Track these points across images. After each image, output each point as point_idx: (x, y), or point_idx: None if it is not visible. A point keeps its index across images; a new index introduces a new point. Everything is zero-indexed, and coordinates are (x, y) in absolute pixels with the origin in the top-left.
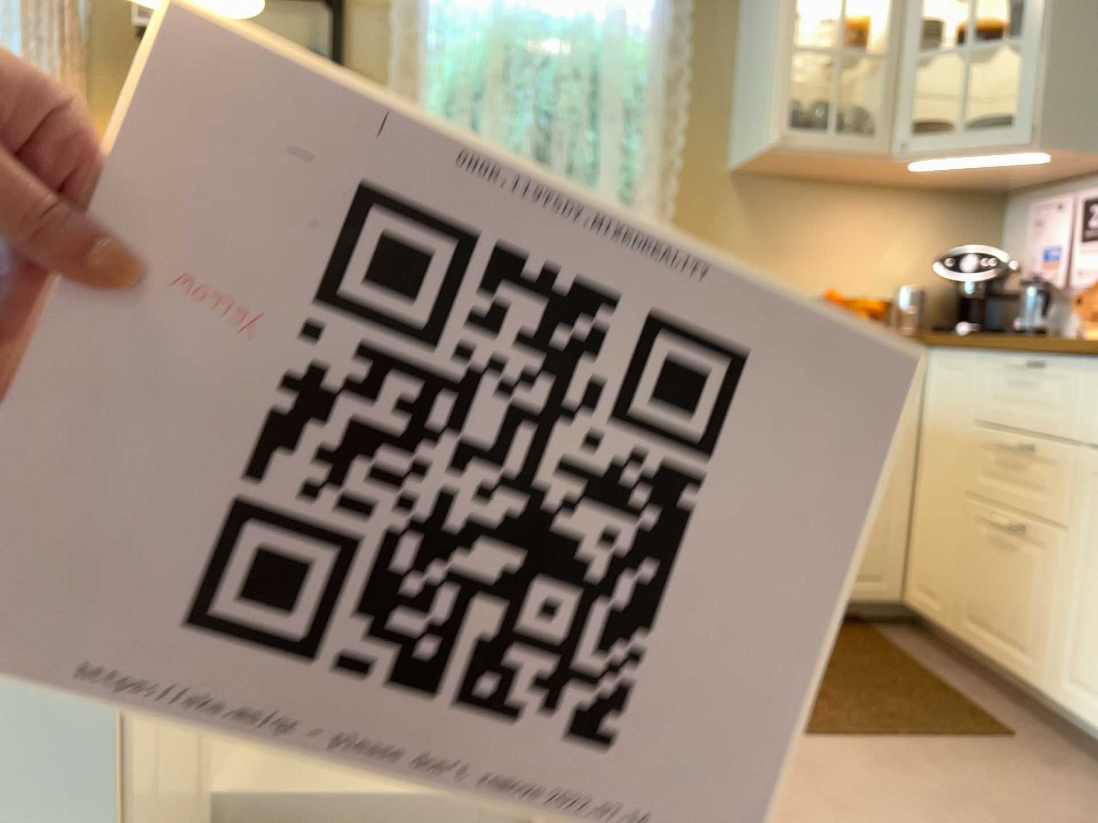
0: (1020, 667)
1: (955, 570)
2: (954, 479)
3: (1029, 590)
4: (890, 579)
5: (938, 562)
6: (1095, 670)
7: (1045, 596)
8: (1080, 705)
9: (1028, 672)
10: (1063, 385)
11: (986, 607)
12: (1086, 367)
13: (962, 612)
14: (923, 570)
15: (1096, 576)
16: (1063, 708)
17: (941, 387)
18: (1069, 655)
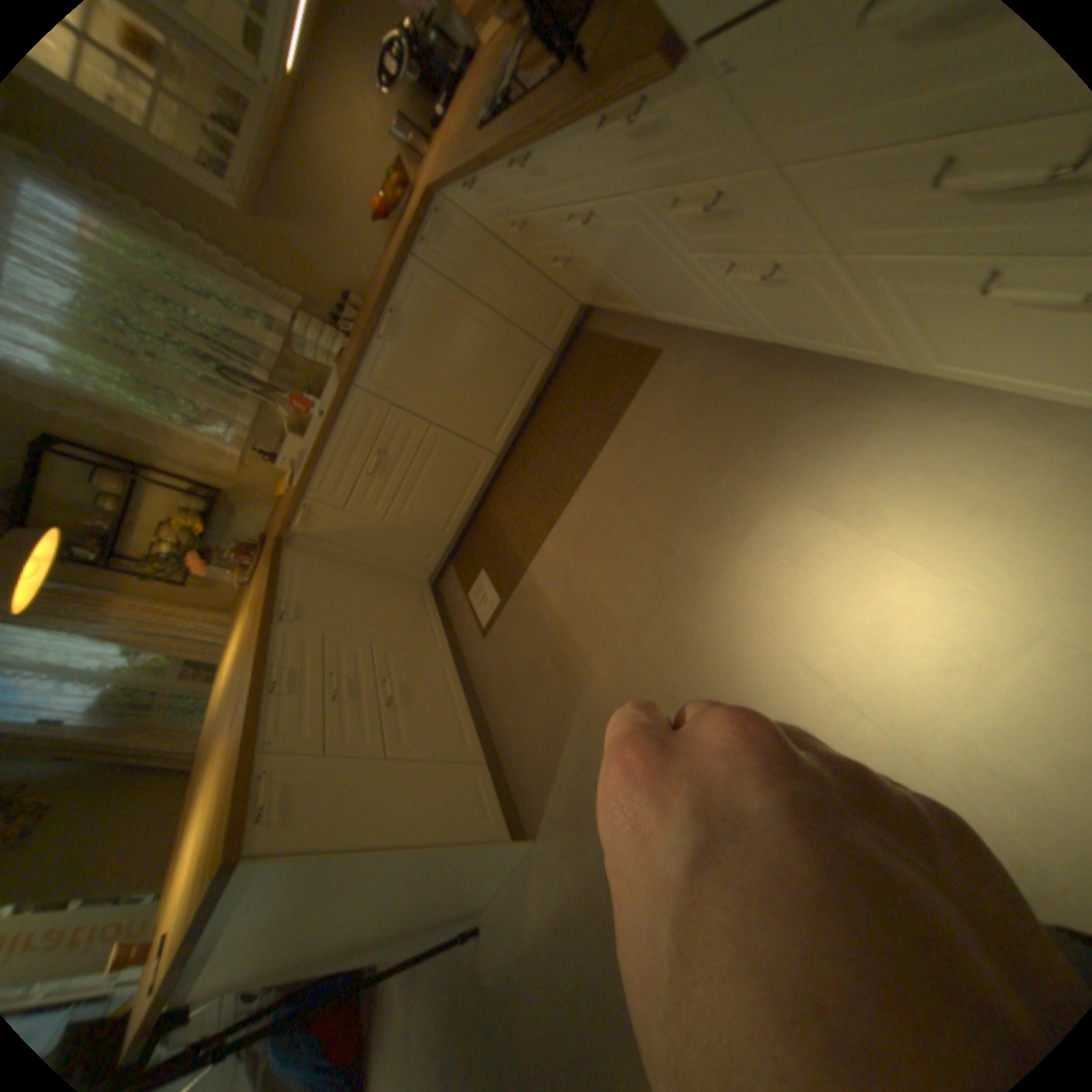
0: (635, 310)
1: (575, 284)
2: (525, 247)
3: (600, 280)
4: (564, 305)
5: (567, 283)
6: (651, 301)
7: (607, 281)
8: (664, 316)
9: (639, 311)
10: (490, 184)
11: (600, 293)
12: (484, 171)
13: (598, 298)
14: (569, 288)
15: (607, 265)
16: (662, 318)
17: (466, 207)
18: (639, 299)
